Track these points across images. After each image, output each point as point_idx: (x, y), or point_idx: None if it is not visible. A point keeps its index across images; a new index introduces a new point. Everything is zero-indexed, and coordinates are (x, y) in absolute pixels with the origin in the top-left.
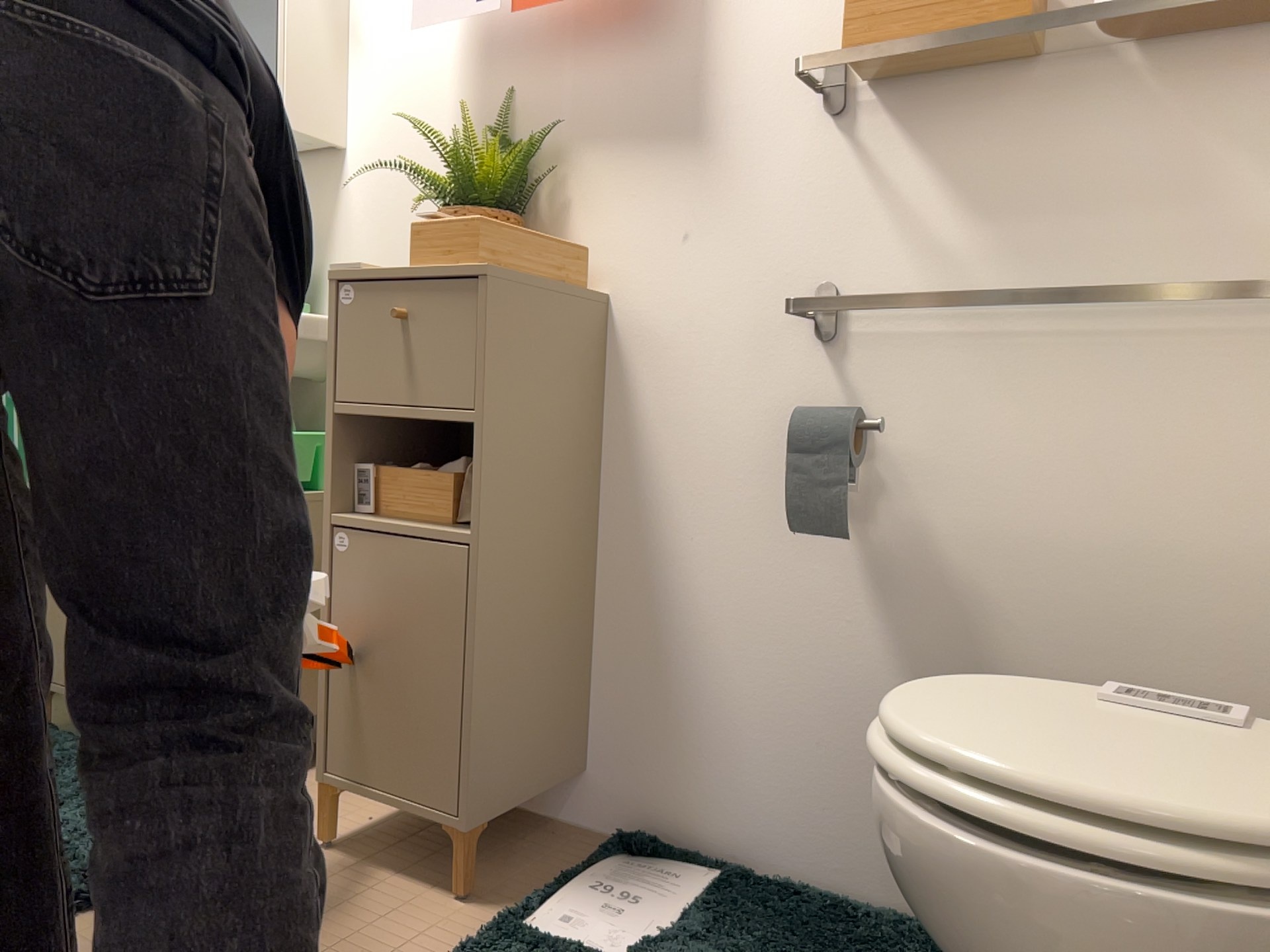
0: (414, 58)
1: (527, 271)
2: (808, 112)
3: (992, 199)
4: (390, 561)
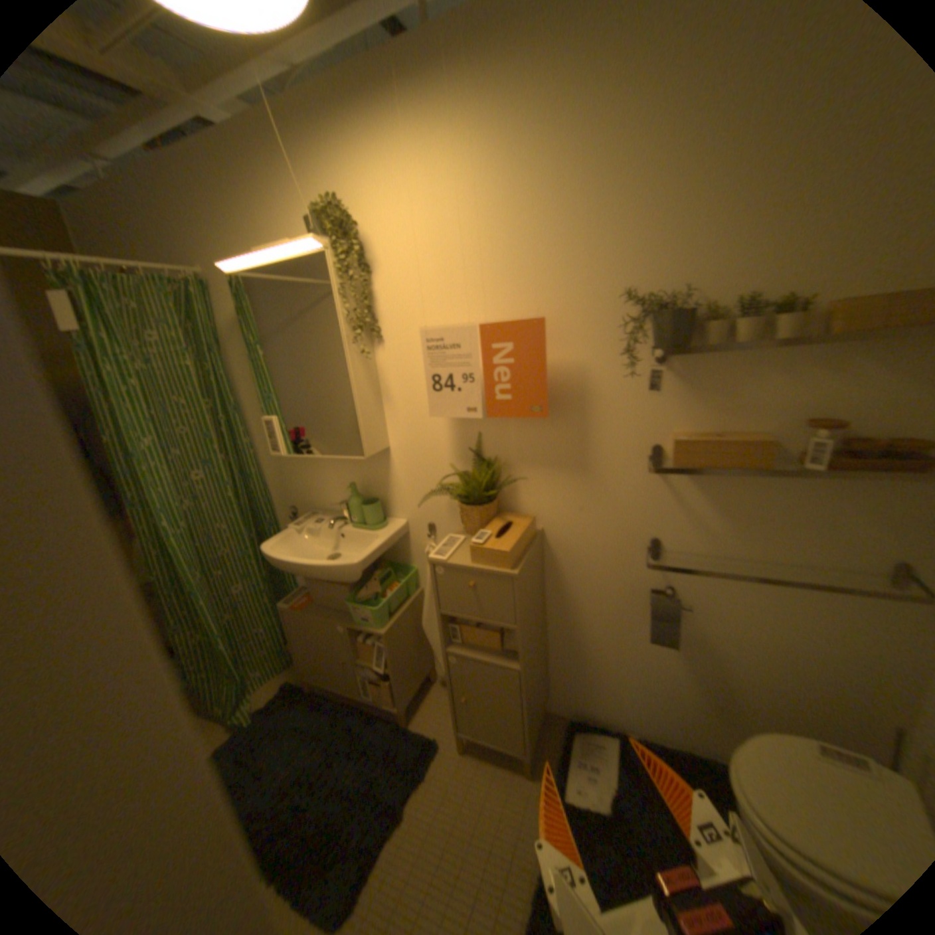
0: (421, 410)
1: (523, 553)
2: (643, 466)
3: (737, 514)
4: (479, 671)
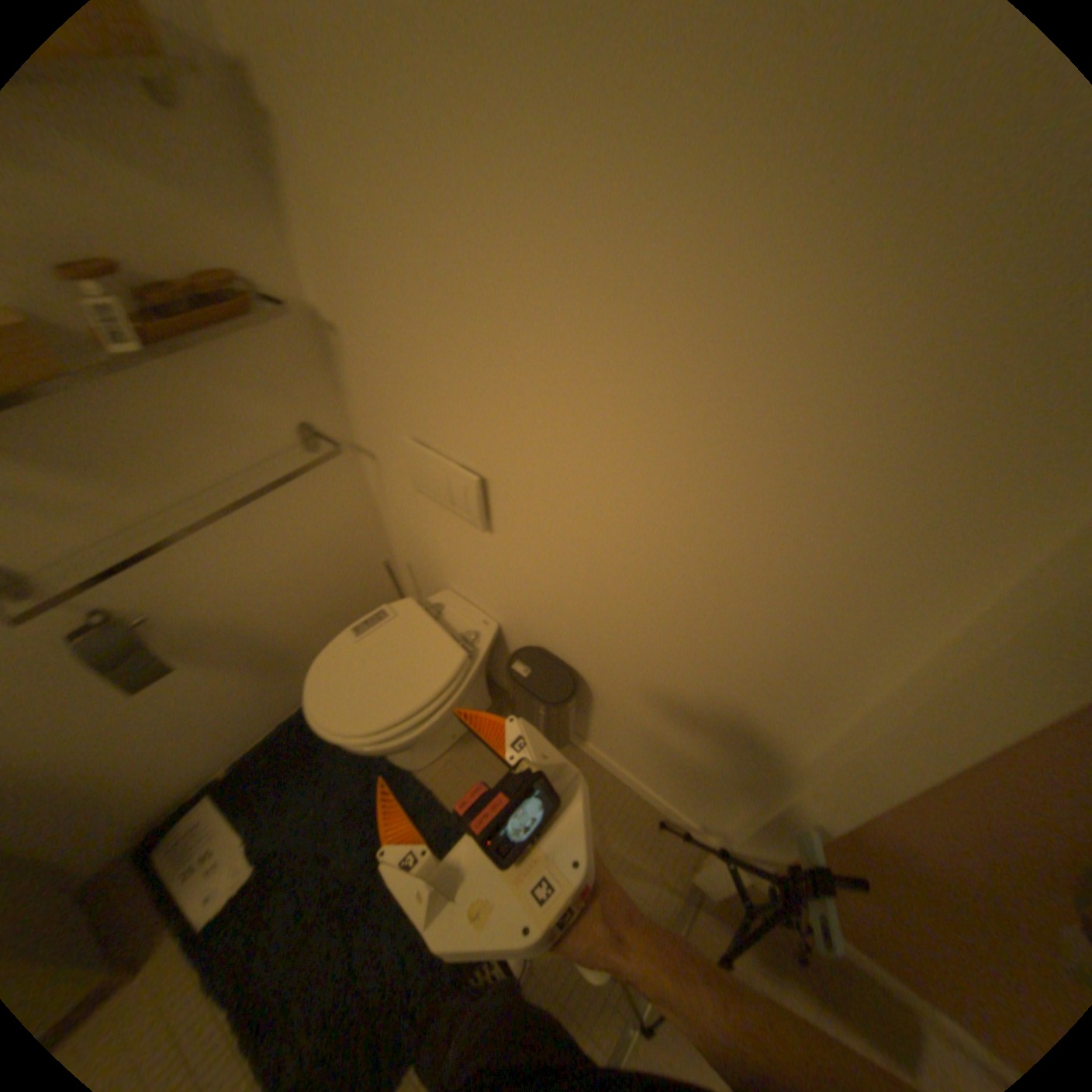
0: None
1: None
2: None
3: (82, 463)
4: None
